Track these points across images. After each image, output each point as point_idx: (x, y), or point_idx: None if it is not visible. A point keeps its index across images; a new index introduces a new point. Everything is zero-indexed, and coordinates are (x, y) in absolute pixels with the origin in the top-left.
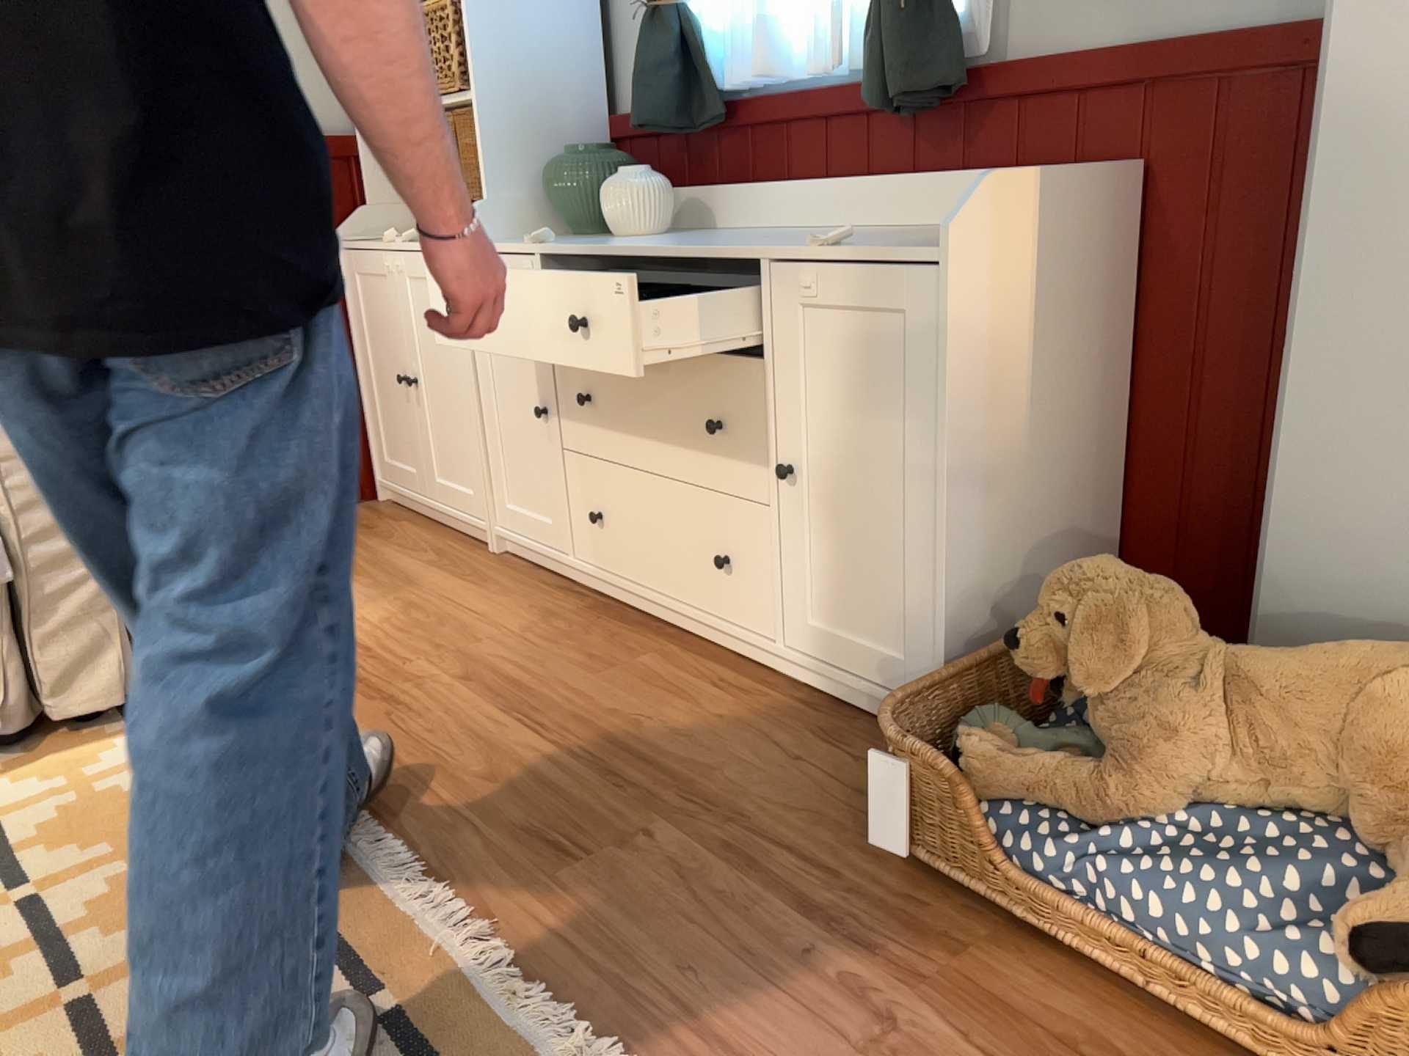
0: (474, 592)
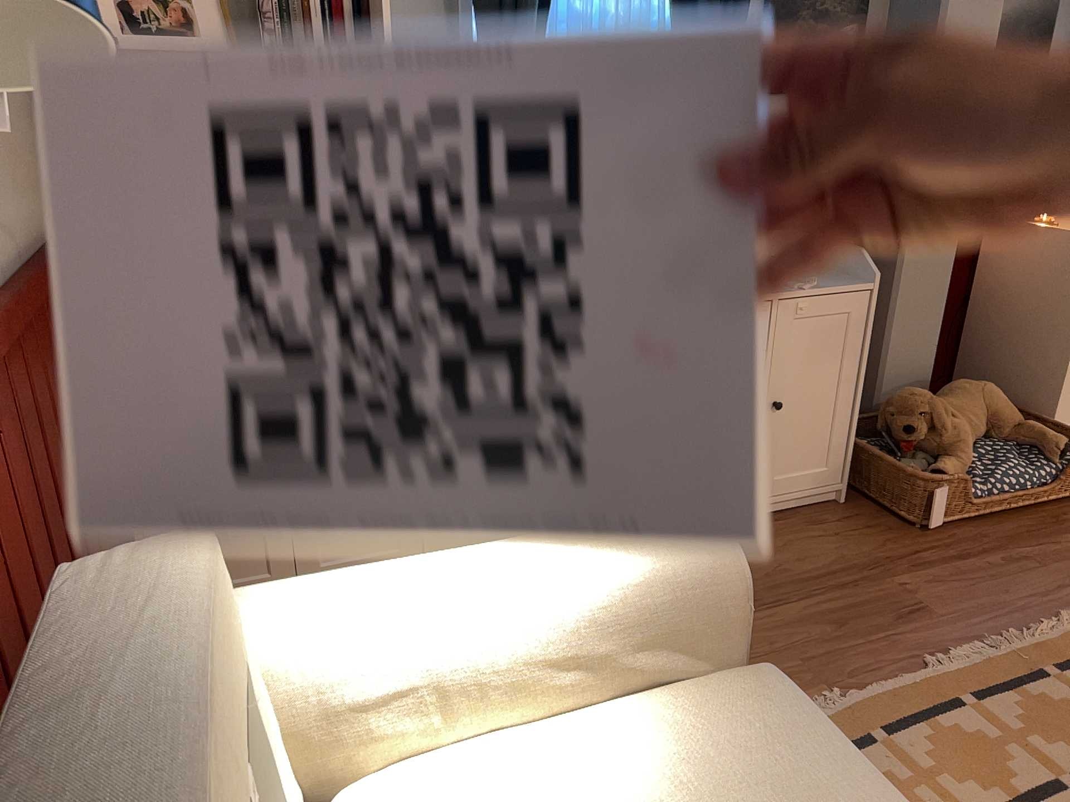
0: None
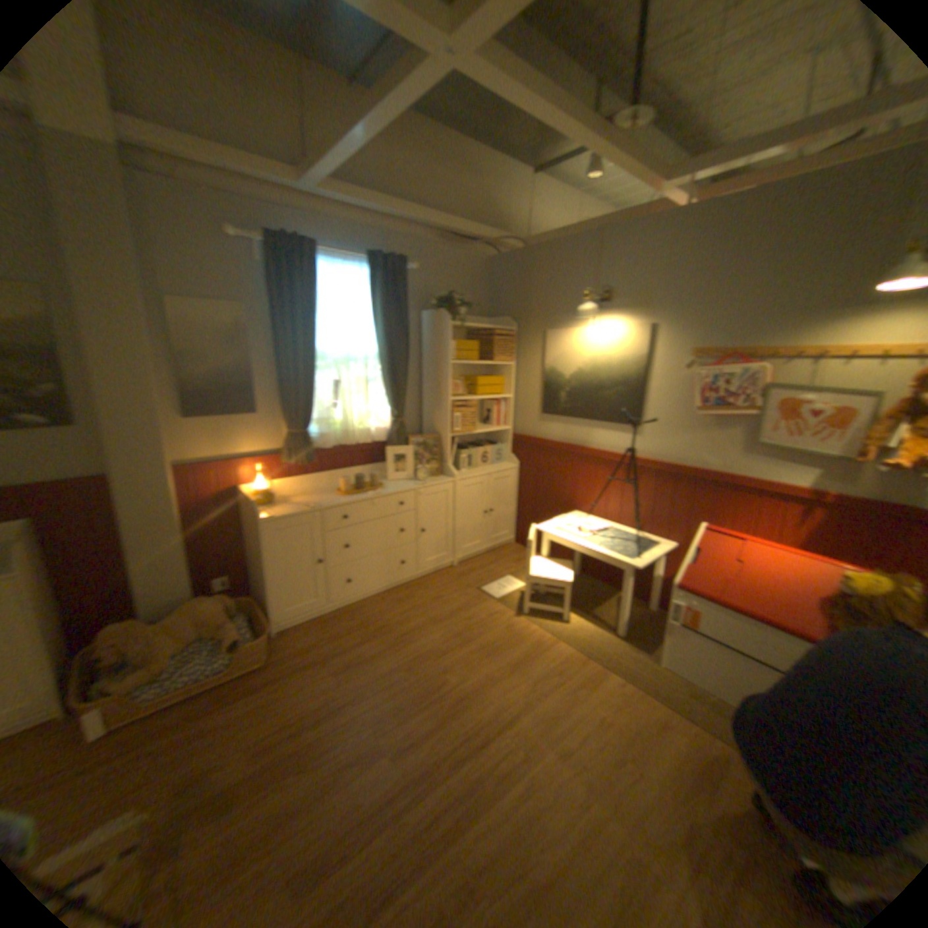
0: None
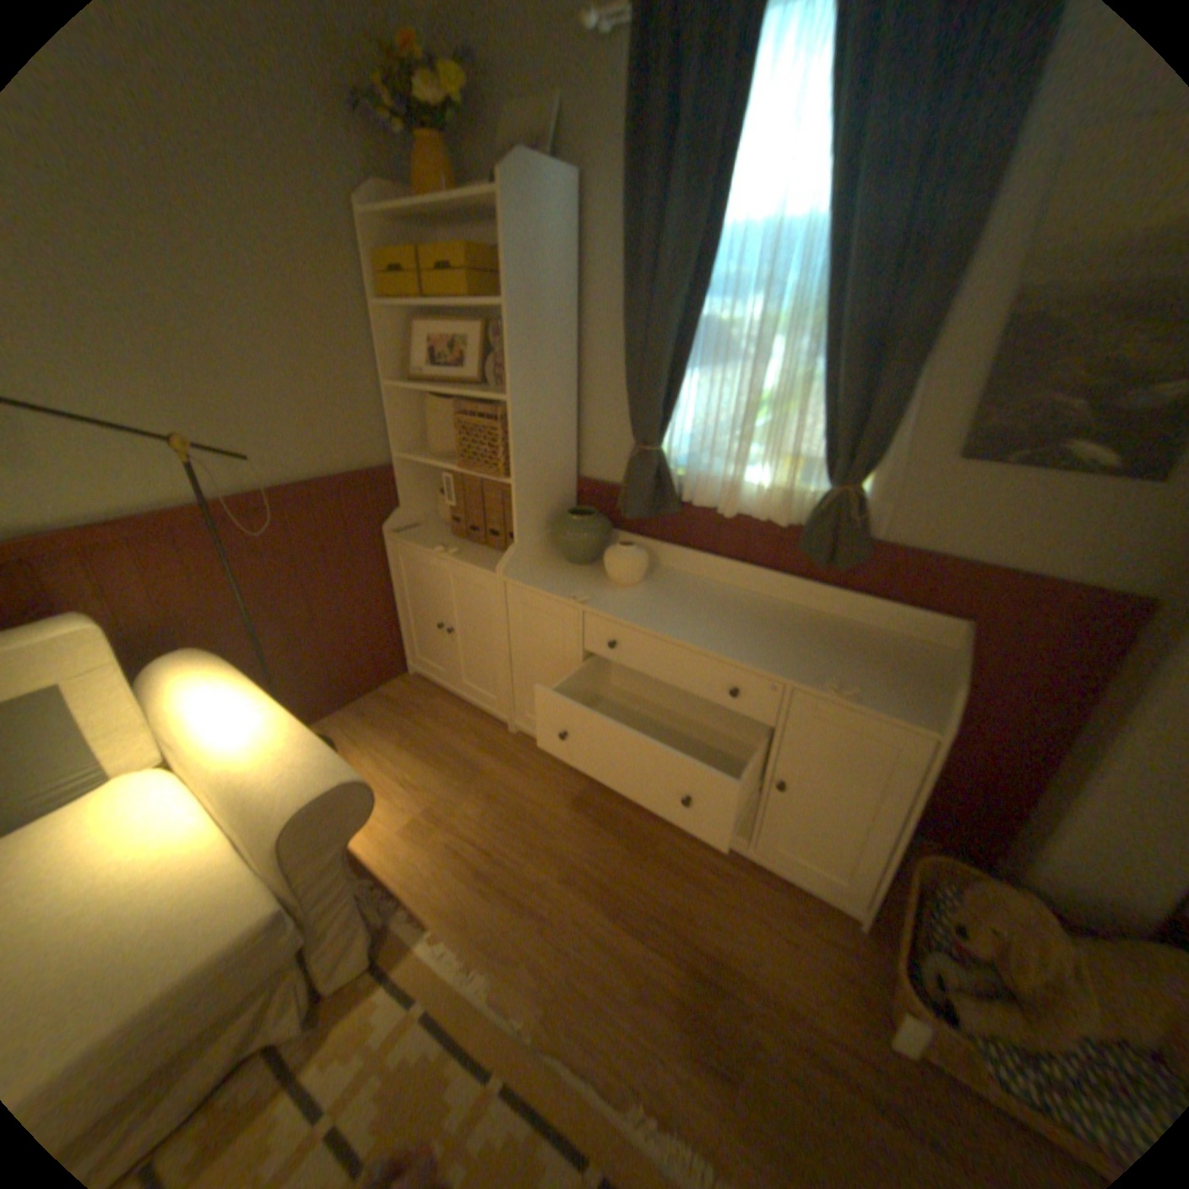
0: (521, 779)
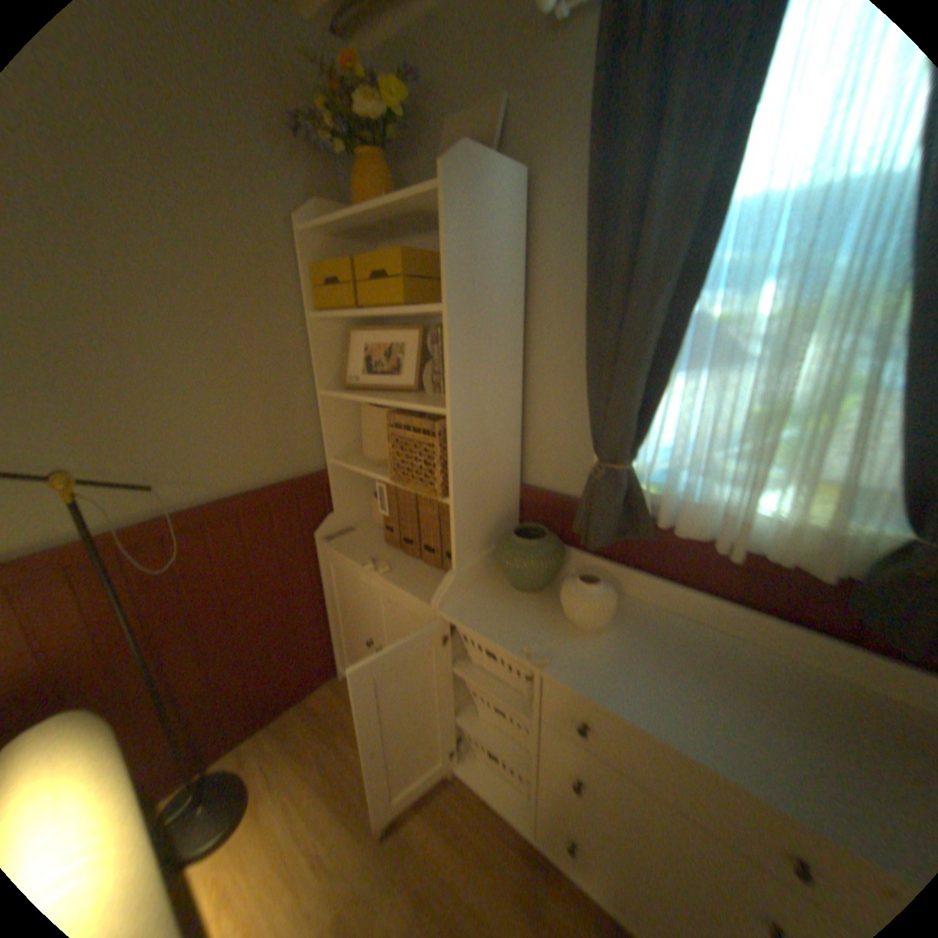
0: (460, 866)
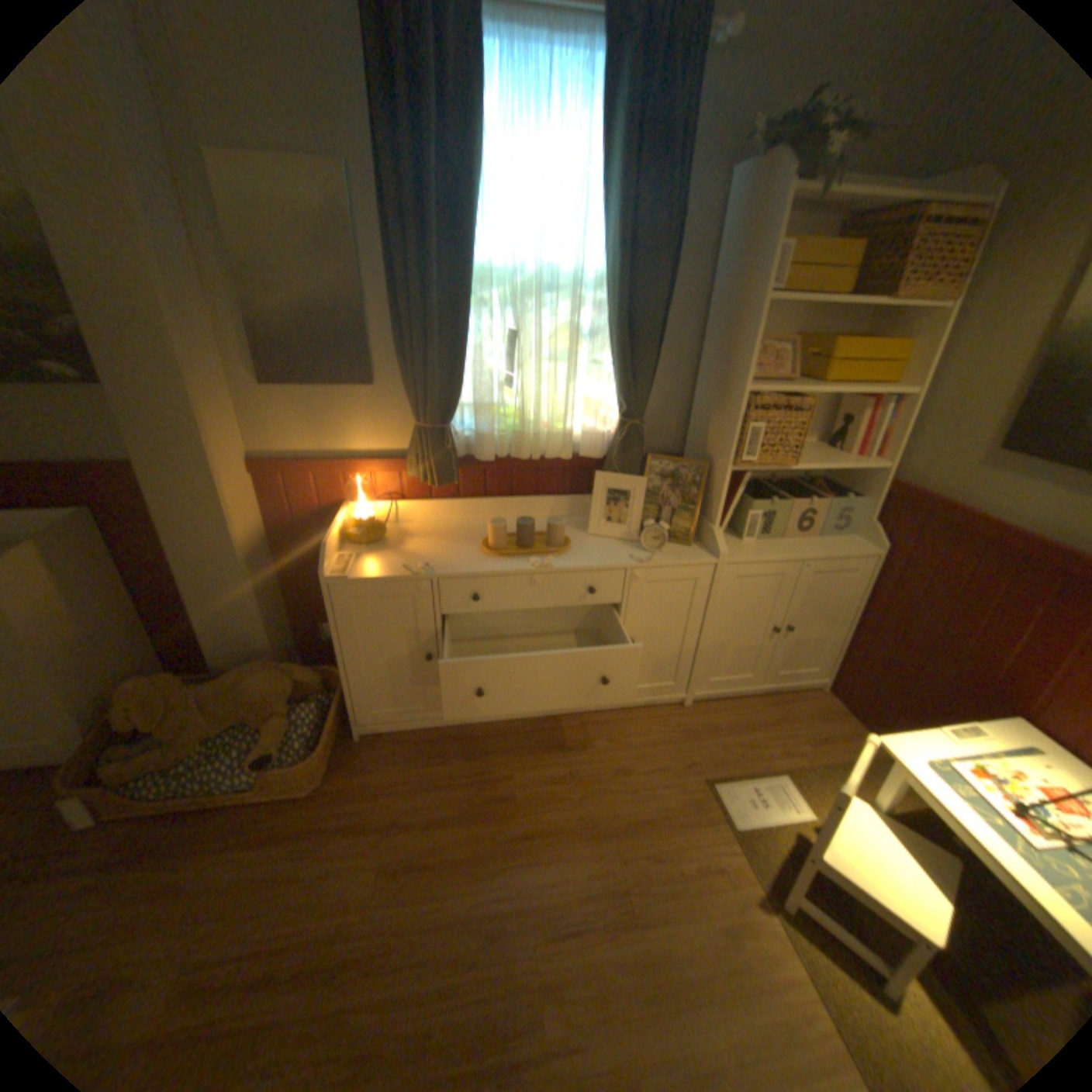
0: None
